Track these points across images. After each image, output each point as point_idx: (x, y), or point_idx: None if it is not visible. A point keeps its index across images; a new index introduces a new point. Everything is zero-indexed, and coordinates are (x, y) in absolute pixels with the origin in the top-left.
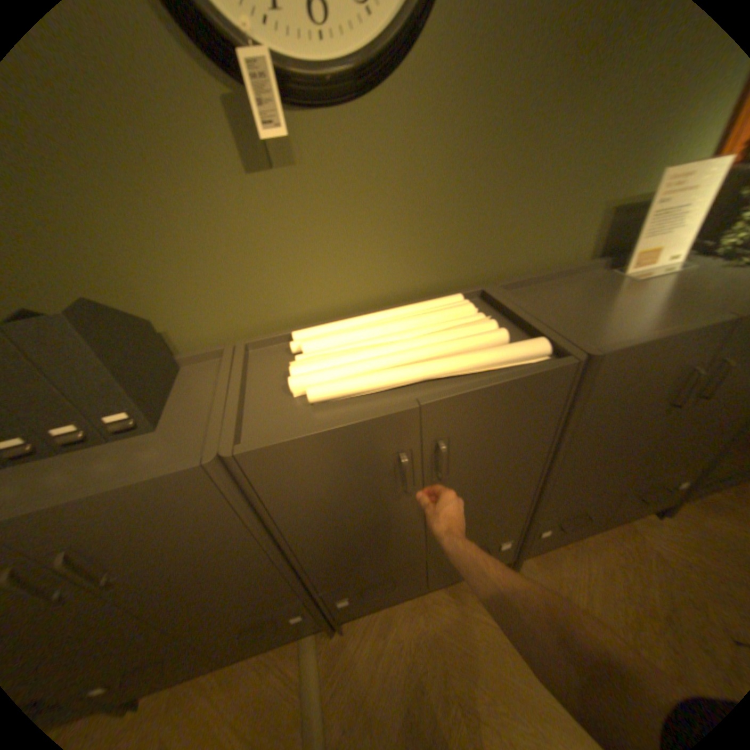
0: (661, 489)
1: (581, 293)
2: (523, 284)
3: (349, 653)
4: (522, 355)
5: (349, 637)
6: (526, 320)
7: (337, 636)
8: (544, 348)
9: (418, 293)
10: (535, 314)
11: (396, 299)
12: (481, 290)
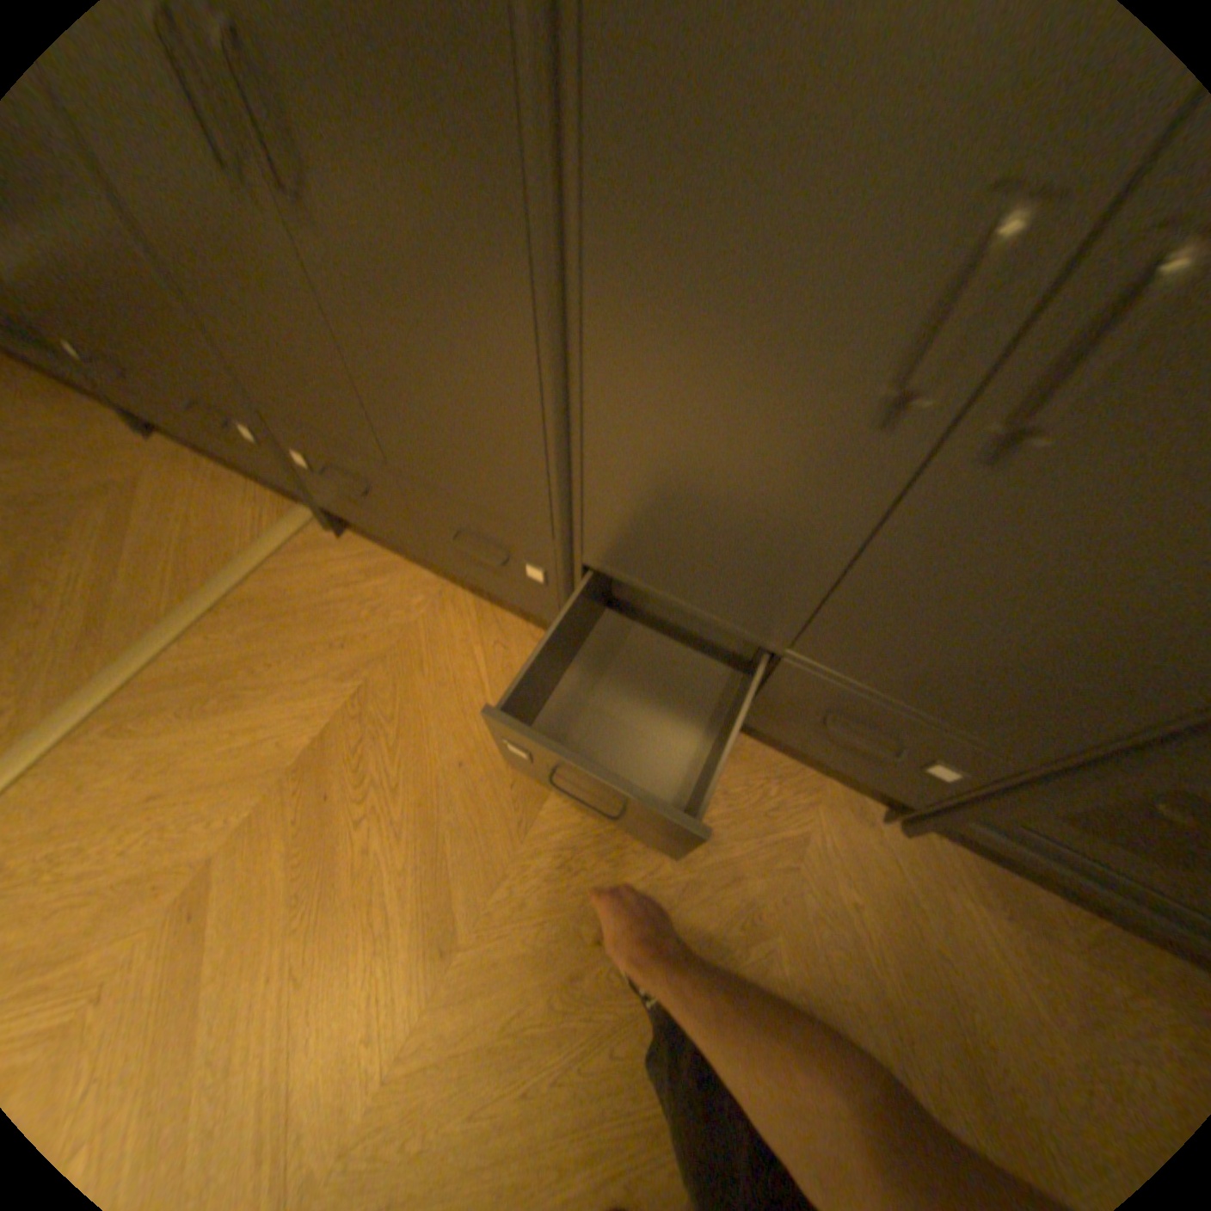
0: (874, 726)
1: None
2: None
3: (324, 555)
4: None
5: (340, 545)
6: None
7: (329, 532)
8: None
9: None
10: None
11: None
12: None
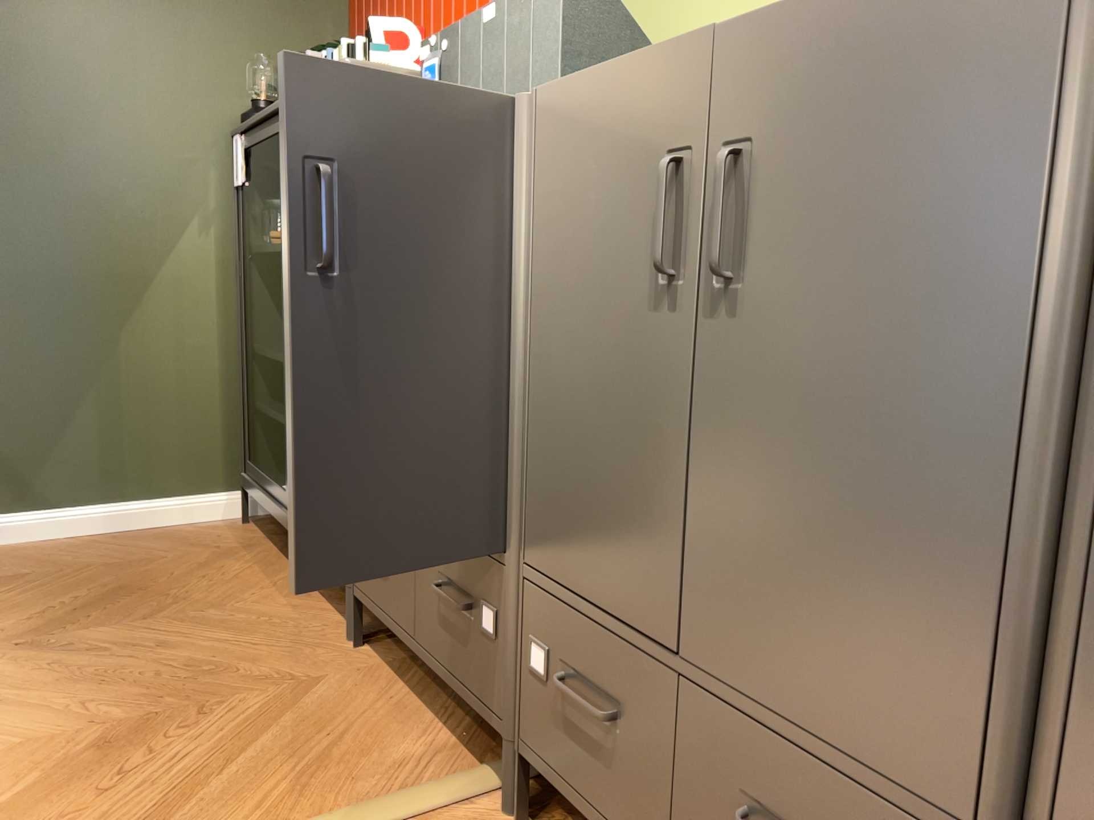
0: None
1: None
2: None
3: None
4: None
5: None
6: None
7: (507, 818)
8: None
9: None
10: None
11: None
12: None
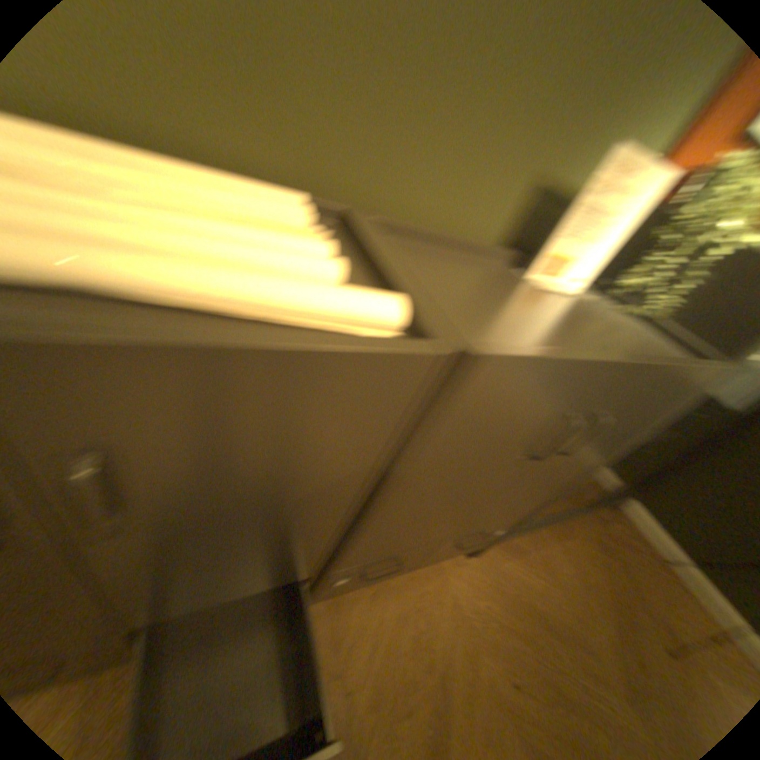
0: (479, 537)
1: (475, 276)
2: (408, 234)
3: None
4: (350, 312)
5: None
6: (389, 267)
7: None
8: (395, 314)
9: (233, 165)
10: (406, 267)
11: (182, 152)
12: (344, 211)
